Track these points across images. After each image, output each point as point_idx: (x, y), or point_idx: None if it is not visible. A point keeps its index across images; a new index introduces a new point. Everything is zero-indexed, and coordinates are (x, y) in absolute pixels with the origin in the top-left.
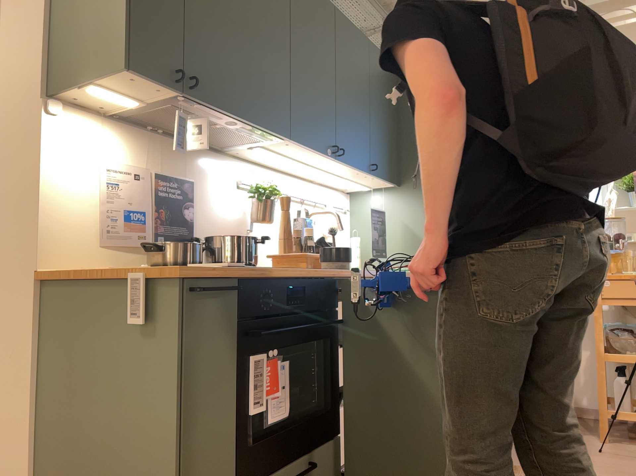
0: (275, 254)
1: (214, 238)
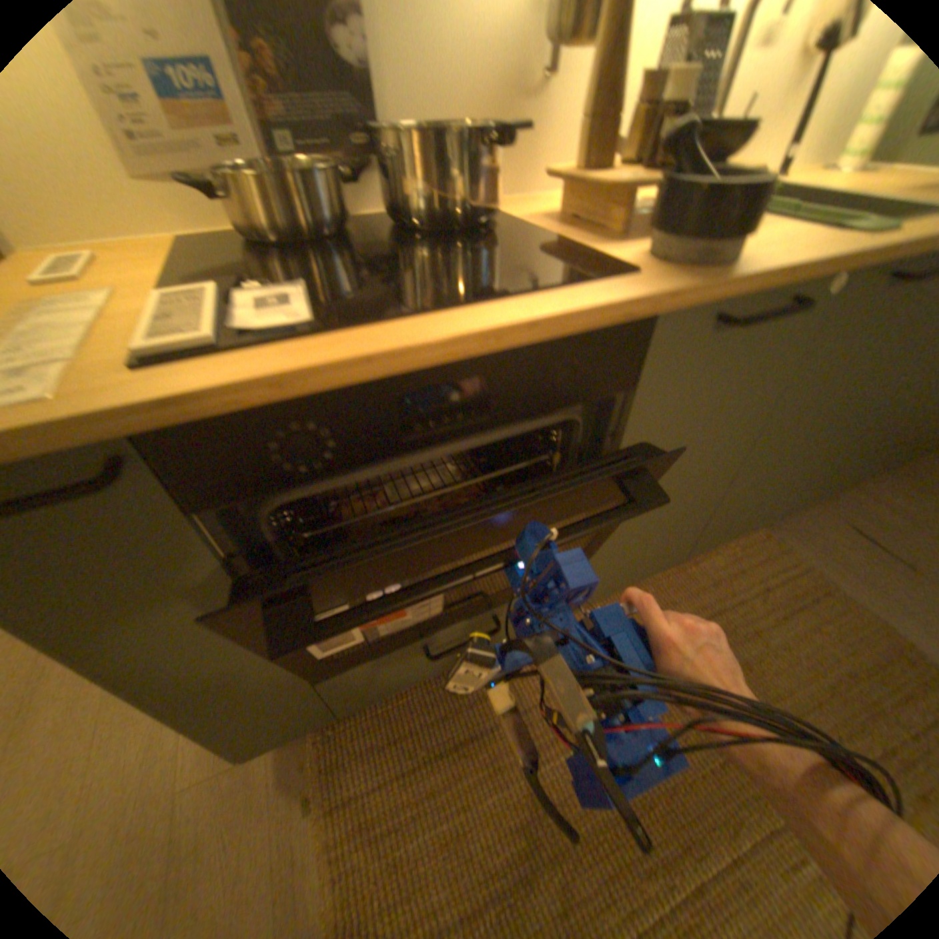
0: (564, 167)
1: (379, 135)
